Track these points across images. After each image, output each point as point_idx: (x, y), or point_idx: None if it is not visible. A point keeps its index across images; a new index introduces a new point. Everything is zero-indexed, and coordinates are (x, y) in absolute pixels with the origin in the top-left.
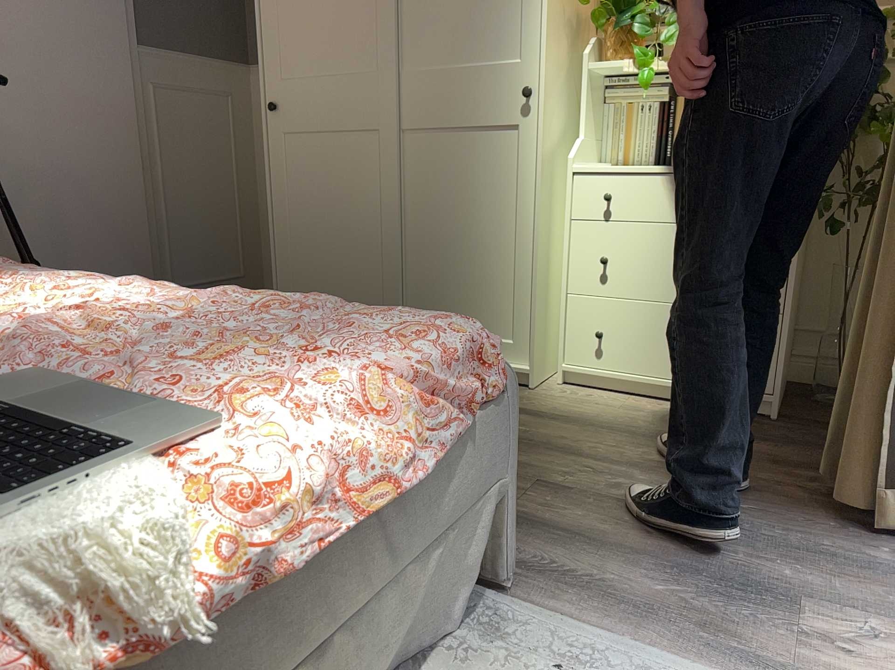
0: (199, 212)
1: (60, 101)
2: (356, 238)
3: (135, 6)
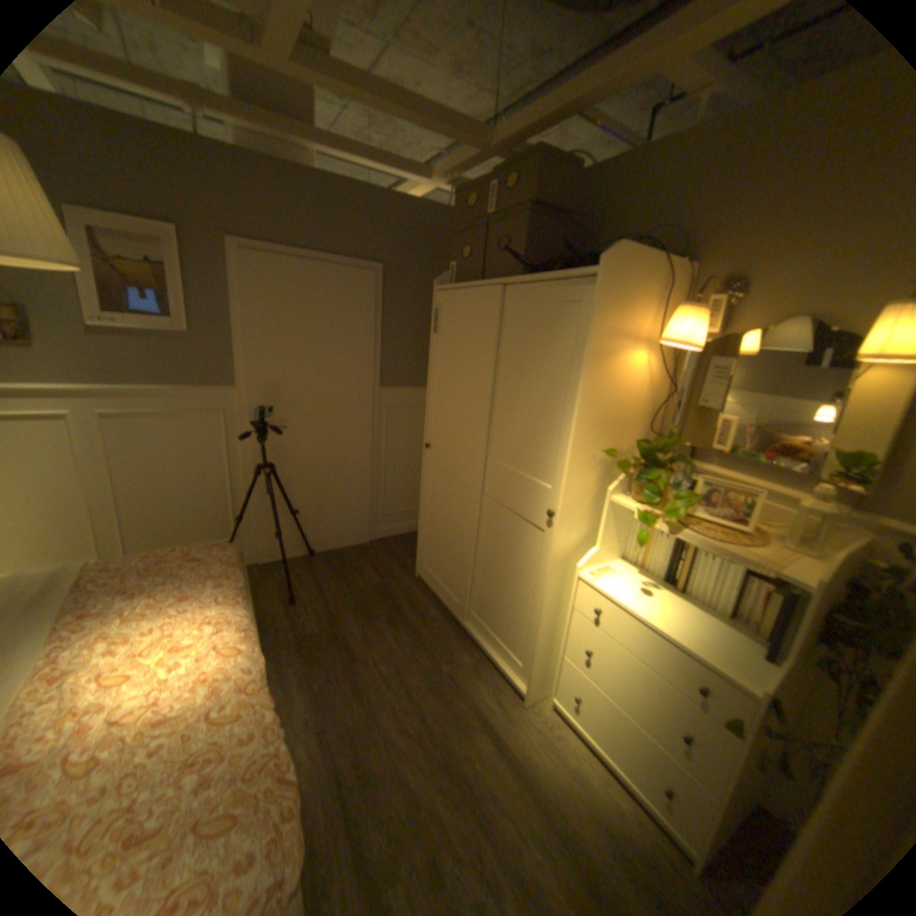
0: (403, 473)
1: (325, 423)
2: (453, 543)
3: (379, 366)
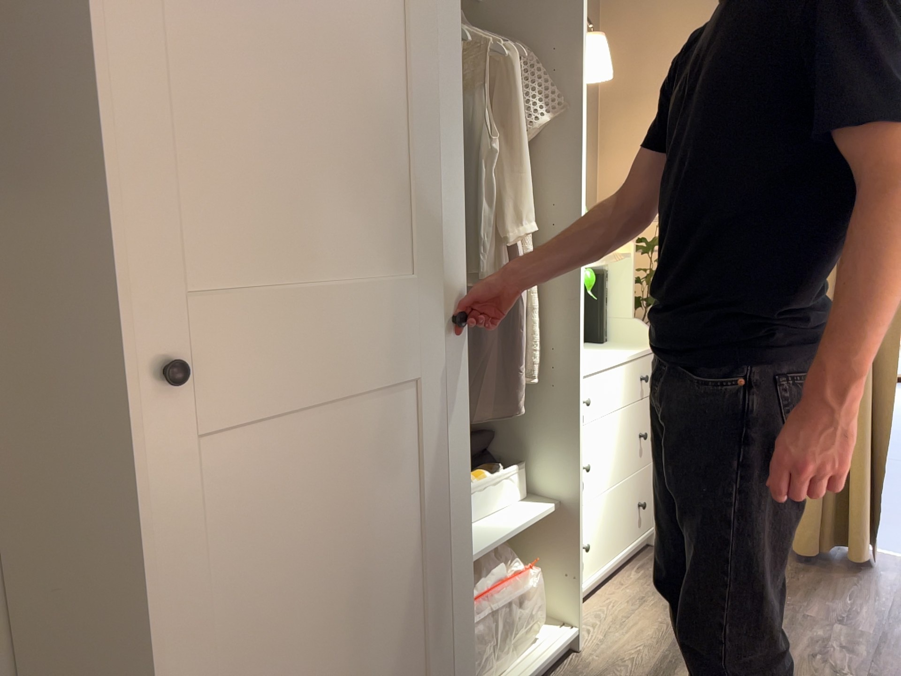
0: None
1: None
2: (386, 589)
3: None
